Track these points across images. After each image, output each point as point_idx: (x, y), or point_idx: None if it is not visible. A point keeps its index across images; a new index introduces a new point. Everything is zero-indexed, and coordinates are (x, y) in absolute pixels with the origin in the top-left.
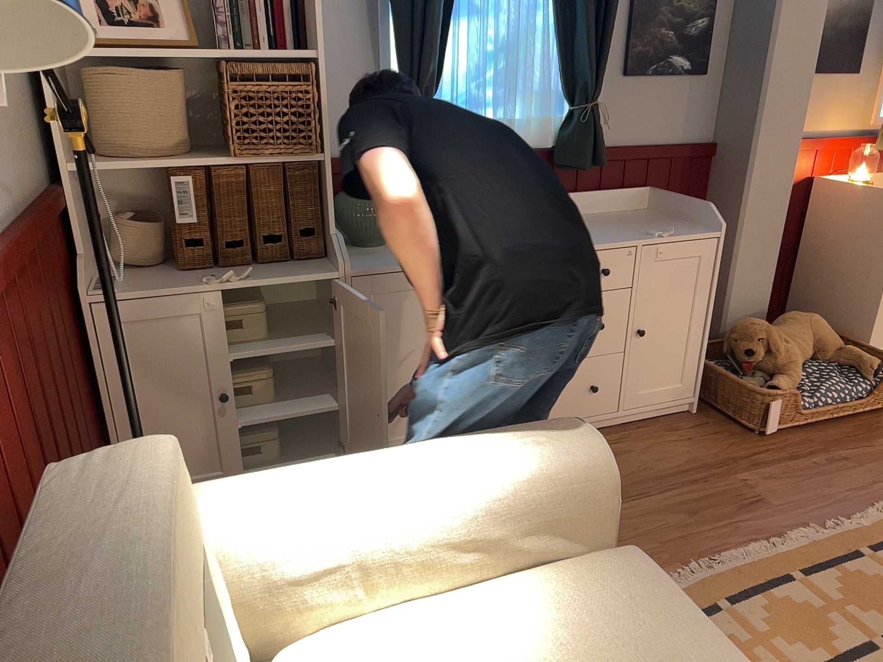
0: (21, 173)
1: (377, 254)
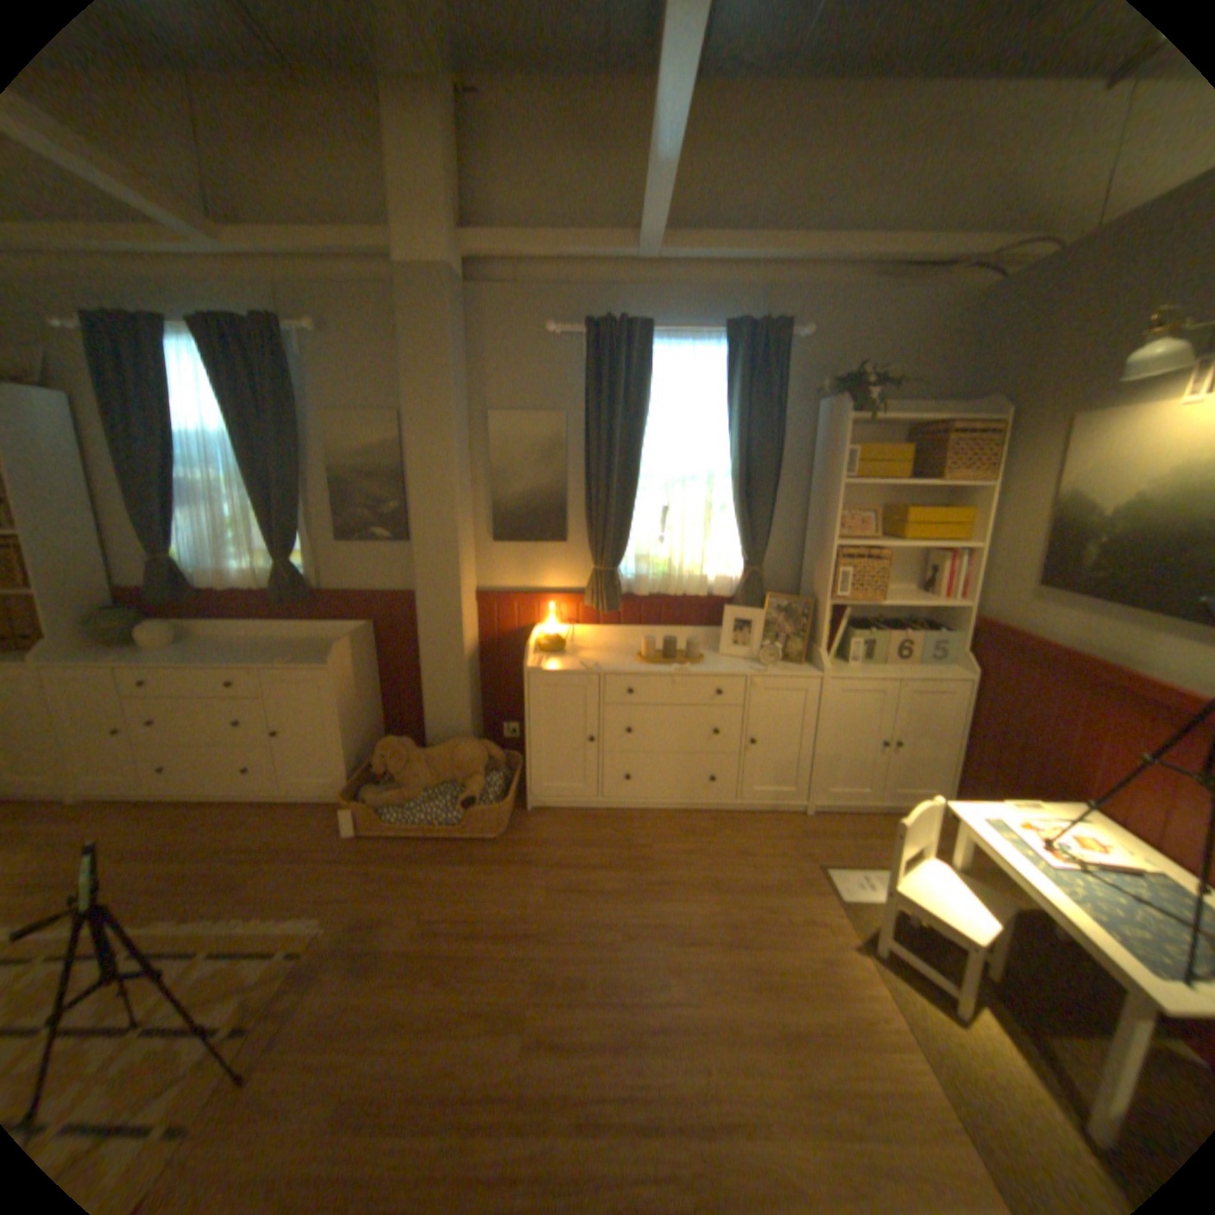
0: None
1: (91, 654)
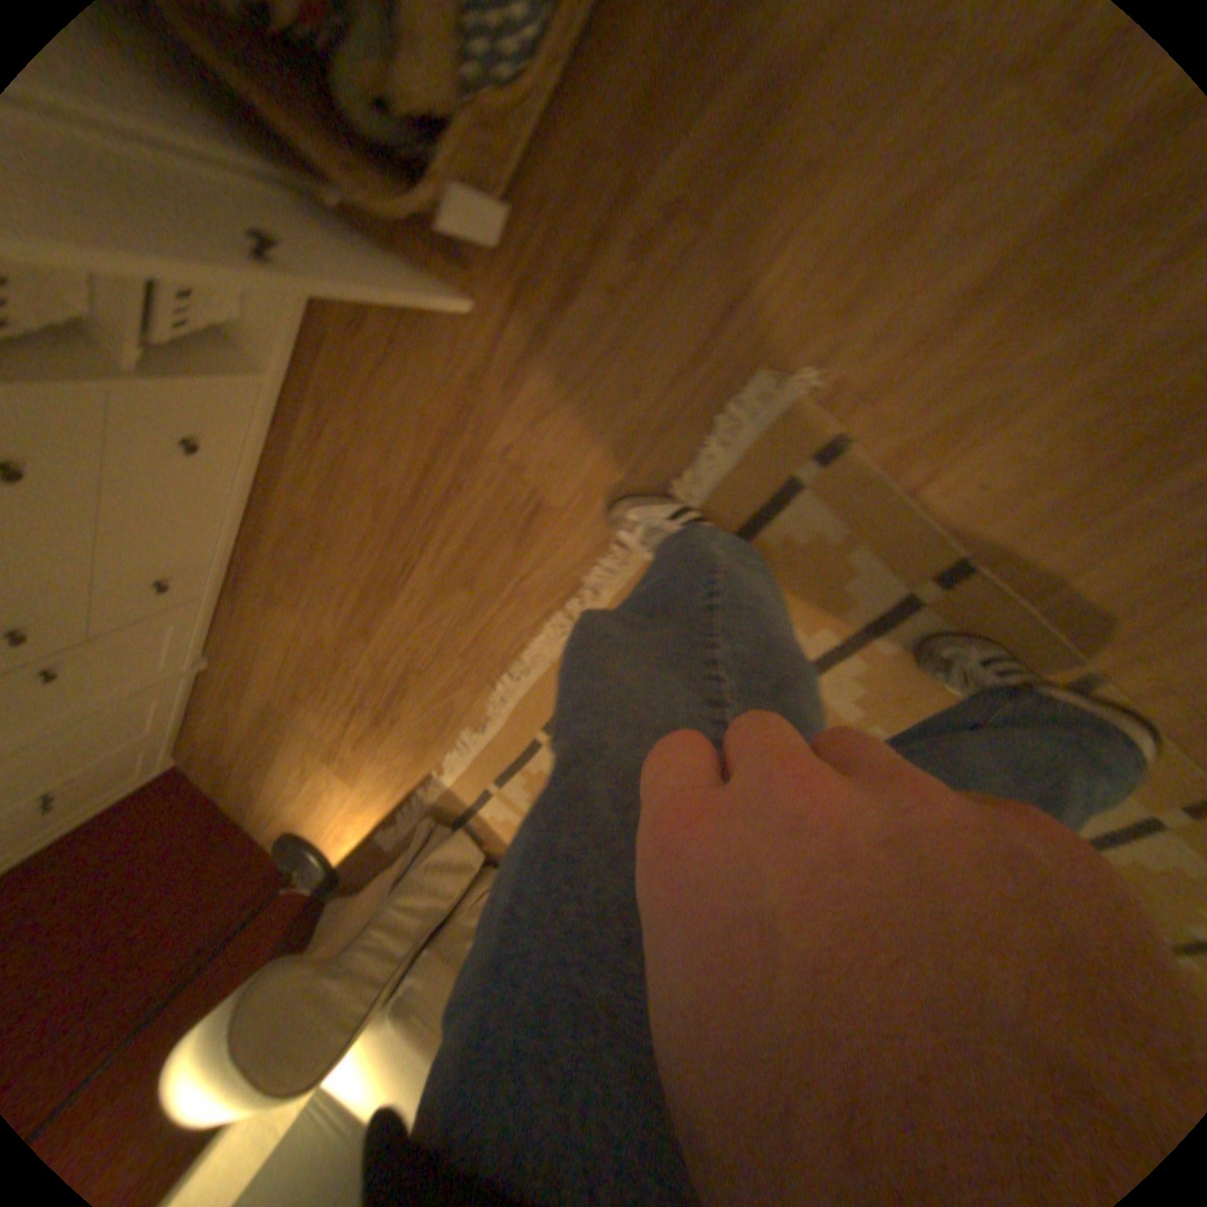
0: None
1: None
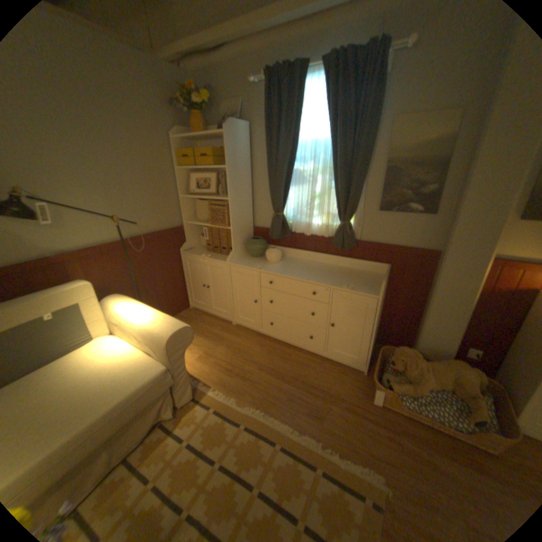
0: (160, 223)
1: (248, 260)
